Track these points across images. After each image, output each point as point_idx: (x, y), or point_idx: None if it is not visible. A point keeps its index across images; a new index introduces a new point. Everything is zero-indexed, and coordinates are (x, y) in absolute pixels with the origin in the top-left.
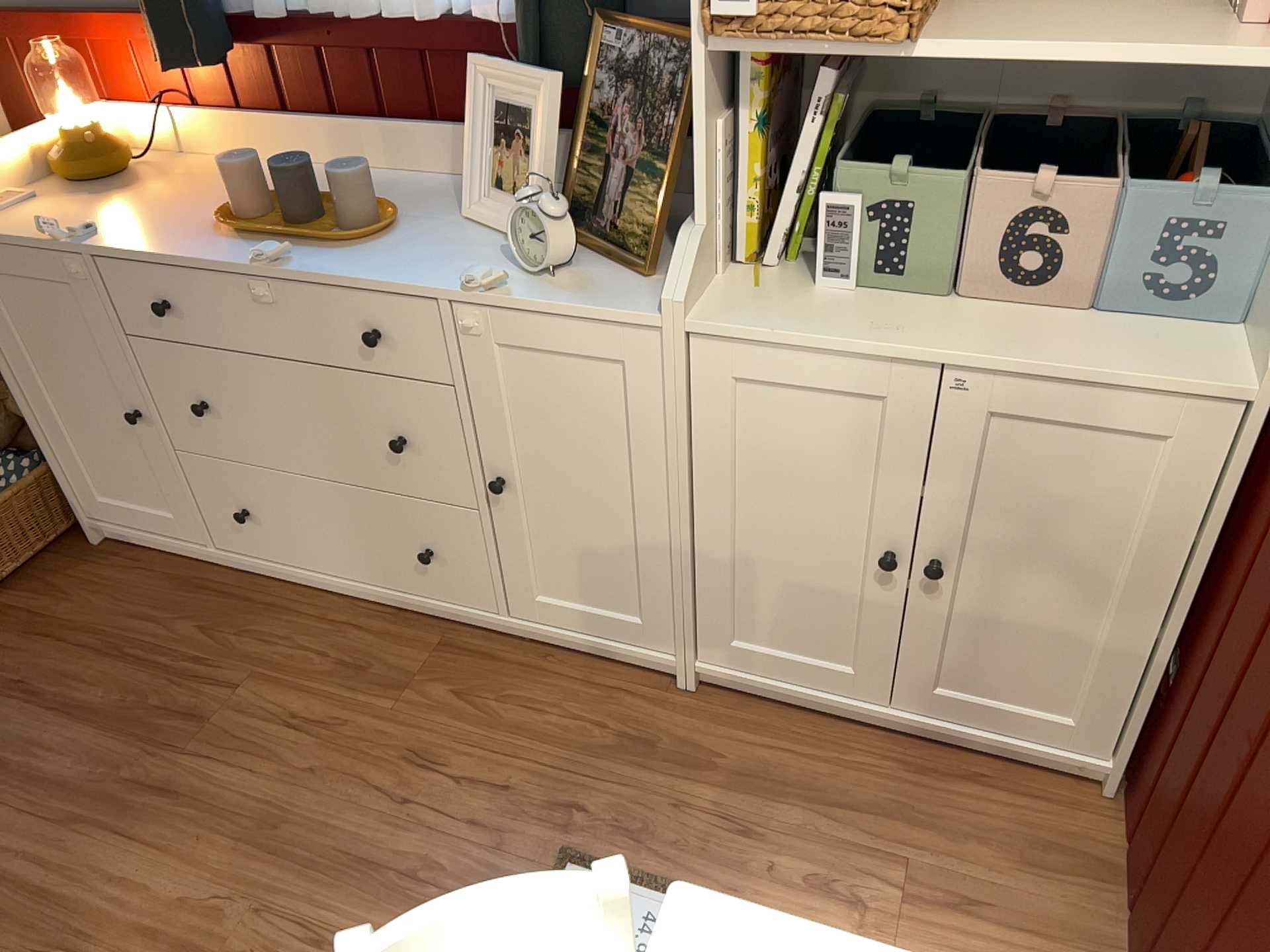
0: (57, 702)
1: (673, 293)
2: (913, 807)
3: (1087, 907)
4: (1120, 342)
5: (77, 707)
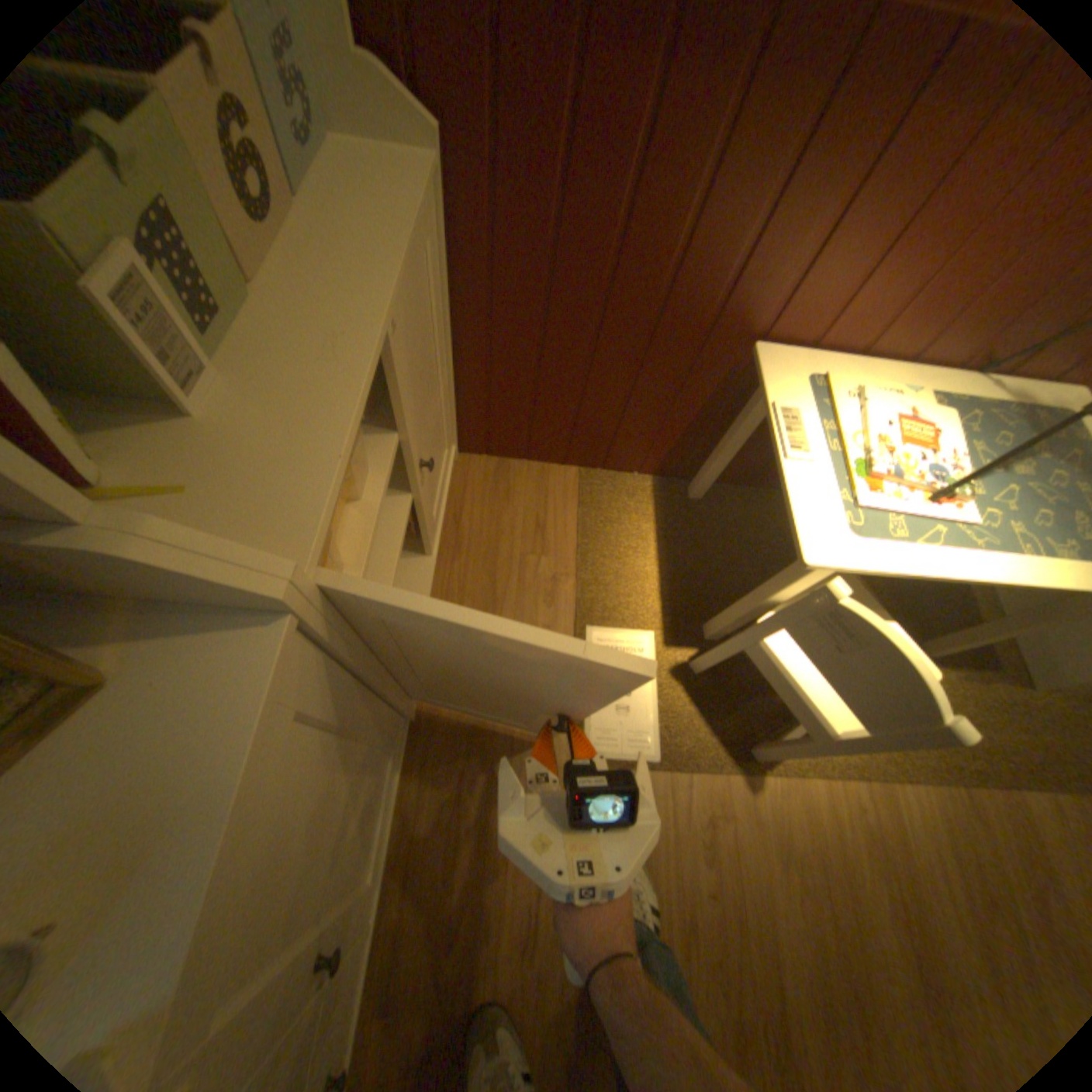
0: None
1: (261, 580)
2: (489, 550)
3: (528, 474)
4: (353, 192)
5: None
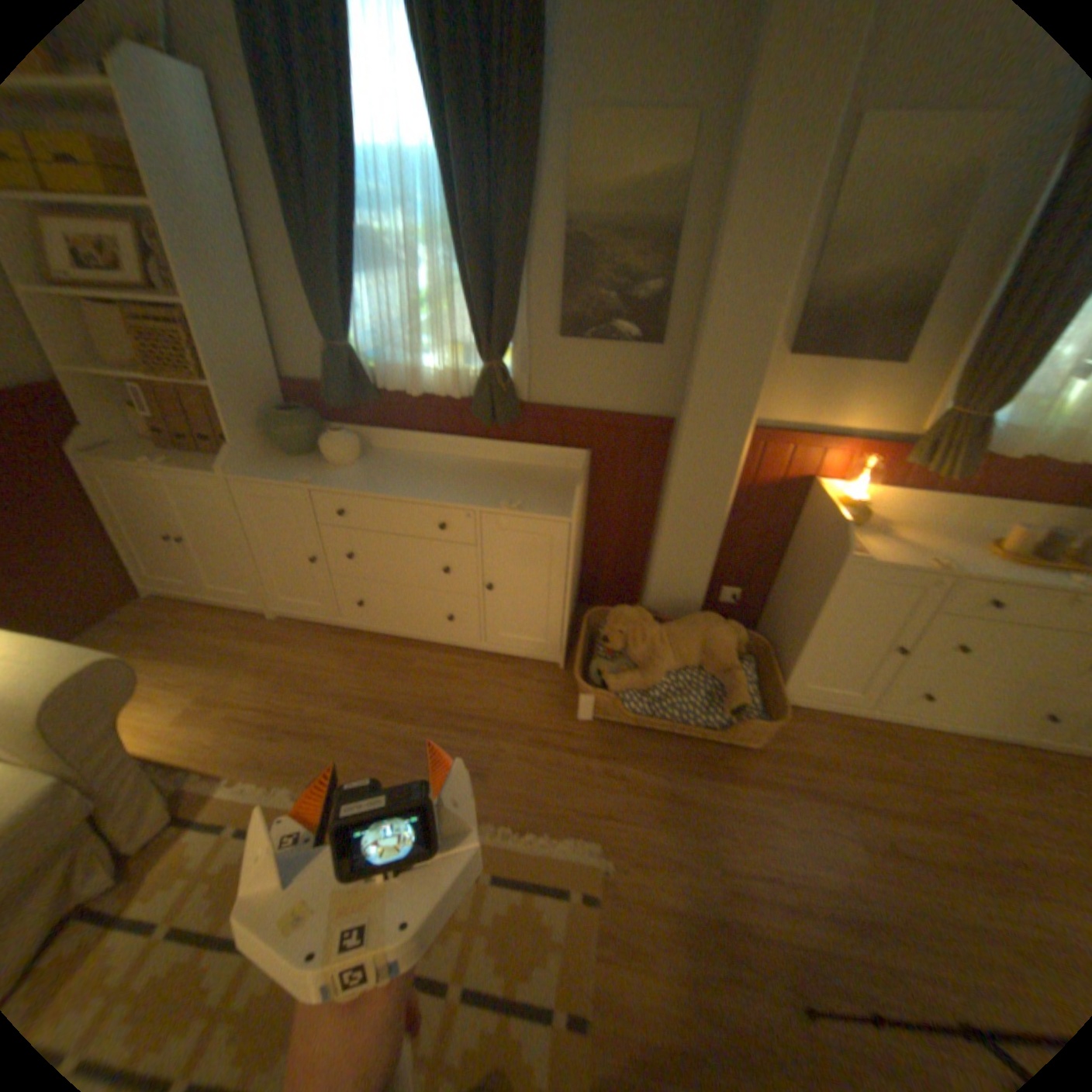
0: (890, 818)
1: None
2: None
3: None
4: None
5: (905, 820)
